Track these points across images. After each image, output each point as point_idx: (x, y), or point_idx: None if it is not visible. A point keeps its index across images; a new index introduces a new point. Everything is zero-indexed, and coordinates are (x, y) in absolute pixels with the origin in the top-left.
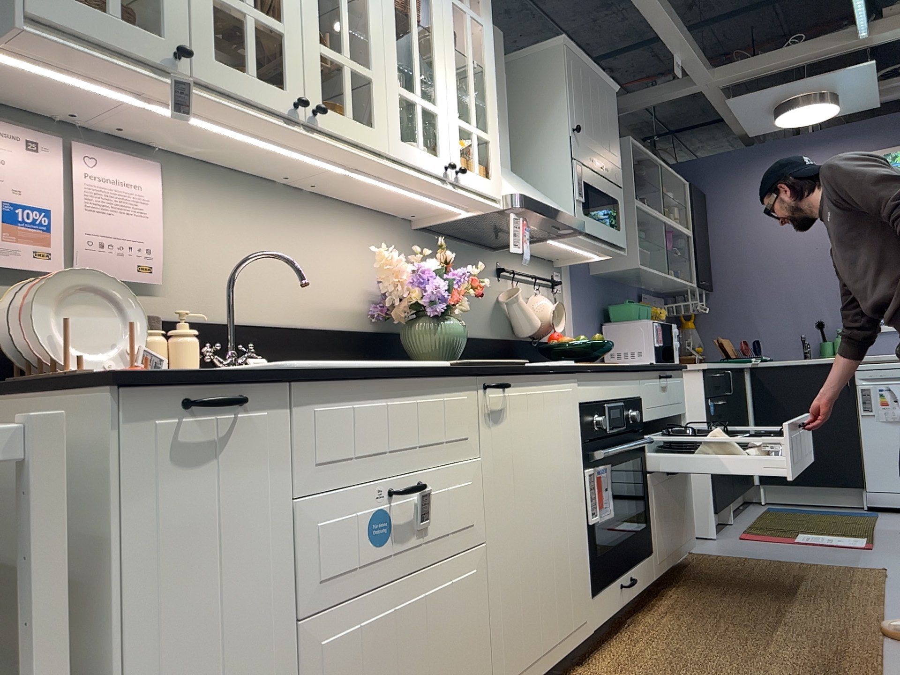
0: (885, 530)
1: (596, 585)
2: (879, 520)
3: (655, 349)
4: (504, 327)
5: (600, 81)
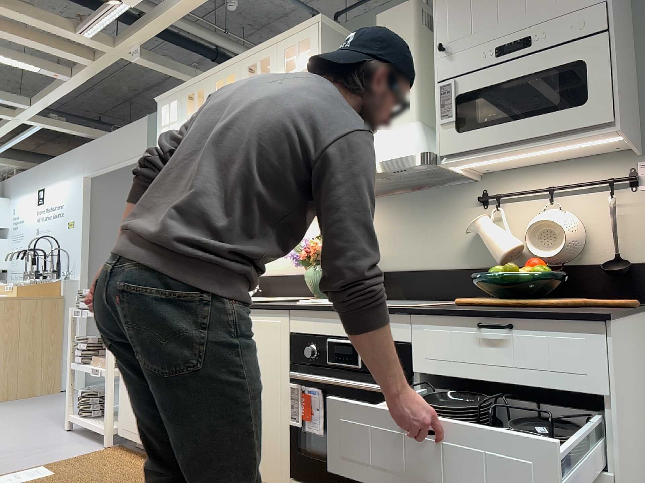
0: None
1: (296, 474)
2: None
3: None
4: (489, 255)
5: None
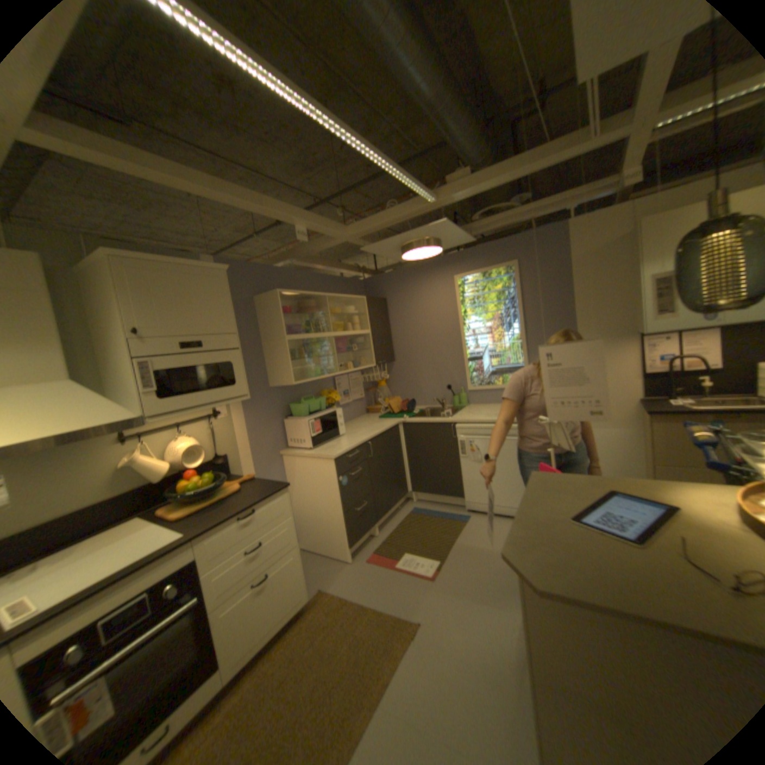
0: (459, 548)
1: None
2: (465, 530)
3: (313, 437)
4: (134, 479)
5: (190, 269)
